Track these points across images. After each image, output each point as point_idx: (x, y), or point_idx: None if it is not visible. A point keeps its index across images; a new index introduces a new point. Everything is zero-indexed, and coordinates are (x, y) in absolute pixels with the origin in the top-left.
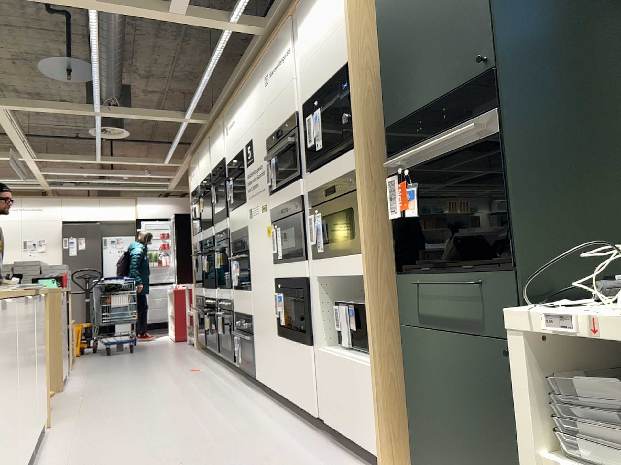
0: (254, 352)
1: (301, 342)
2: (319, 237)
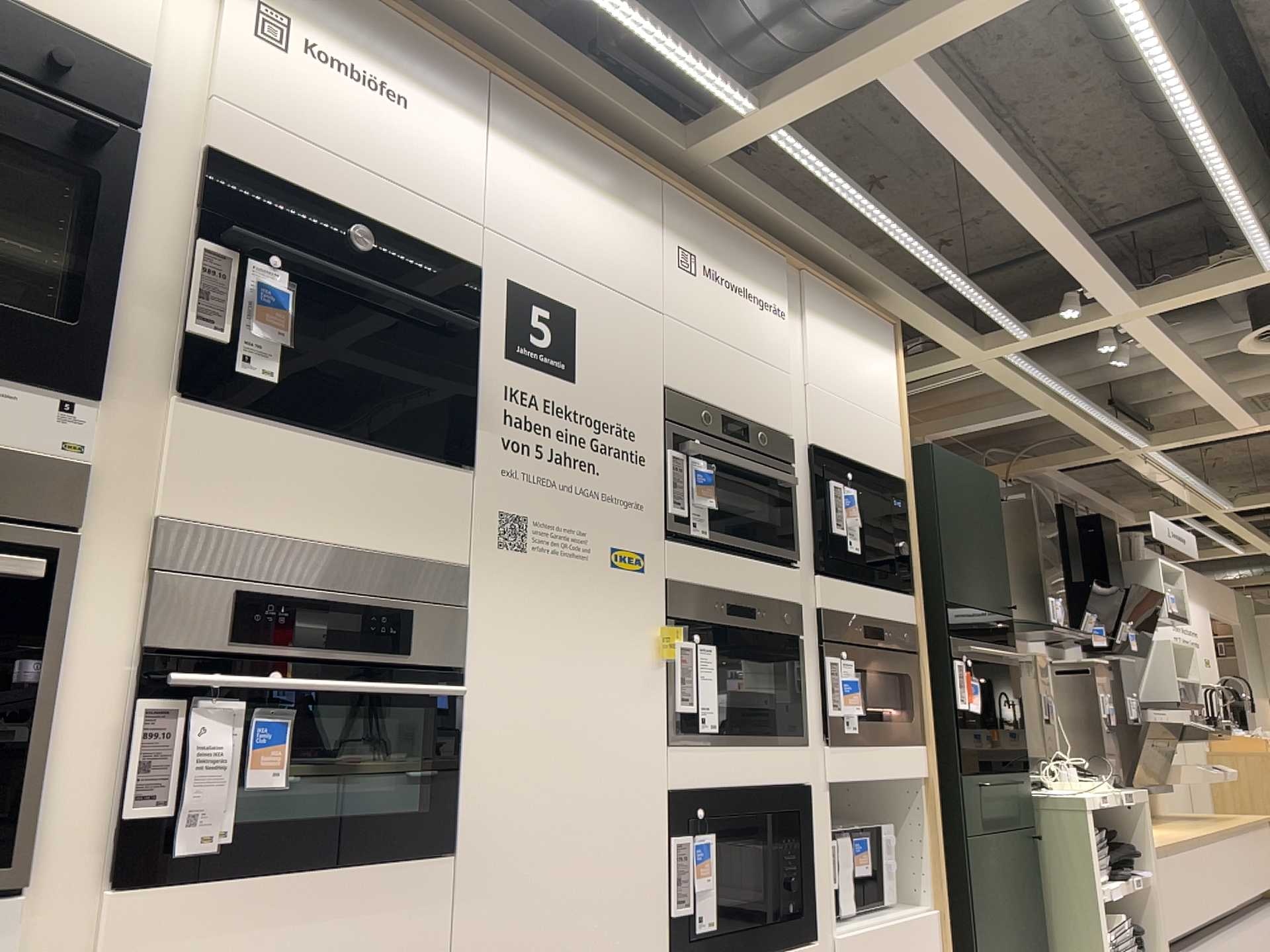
0: None
1: (781, 947)
2: (857, 704)
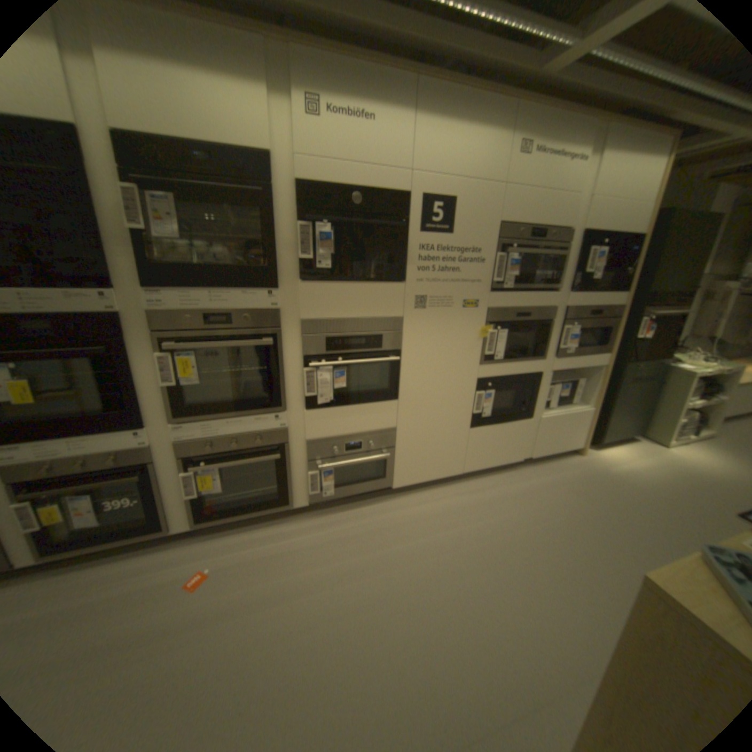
0: (388, 465)
1: (515, 420)
2: (575, 343)
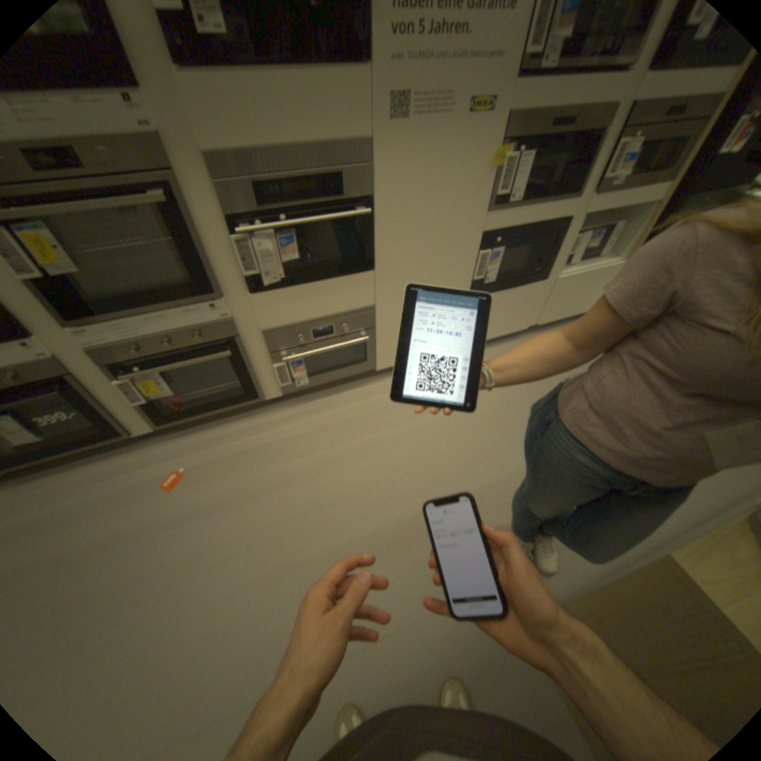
0: (370, 347)
1: (526, 283)
2: (629, 167)
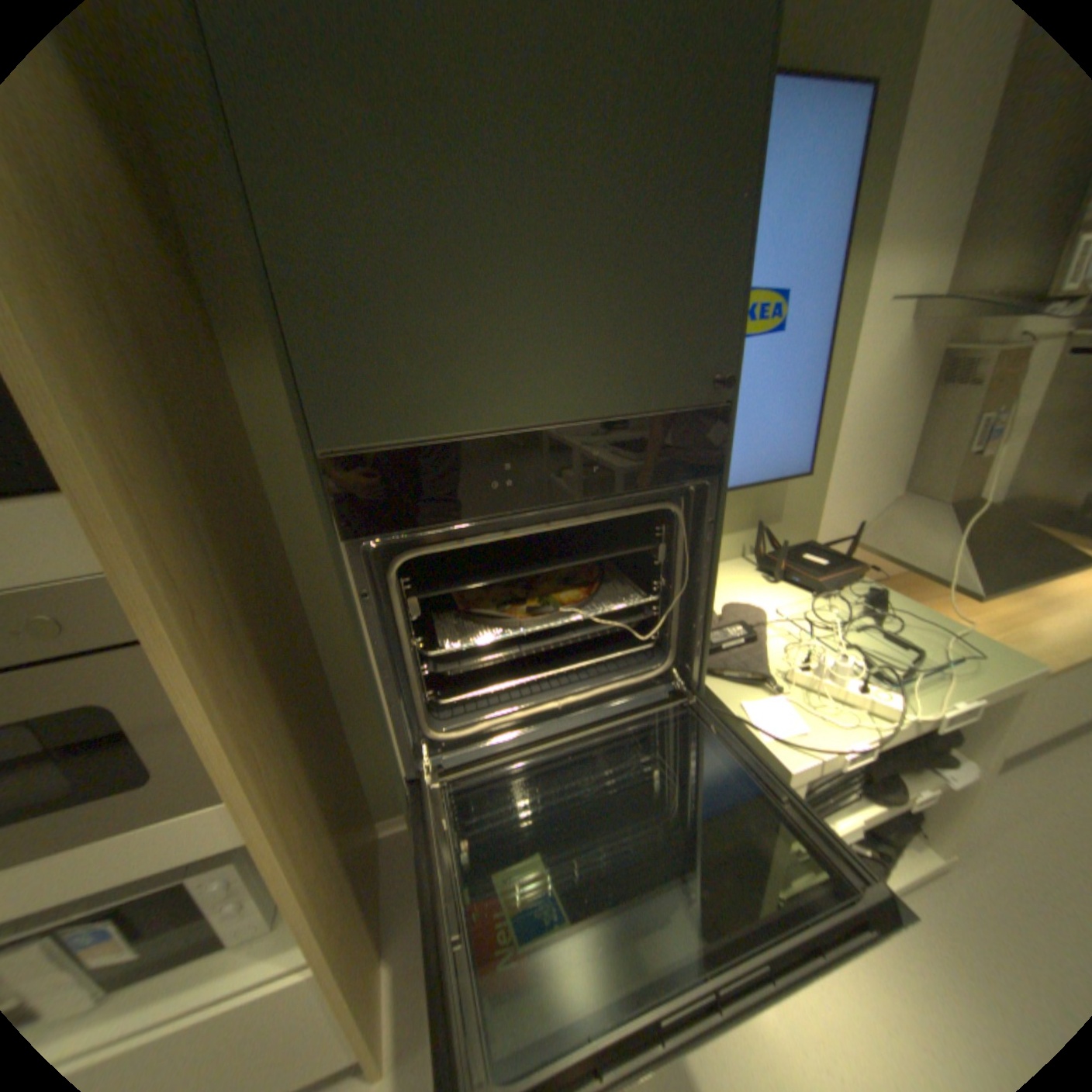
0: None
1: None
2: None
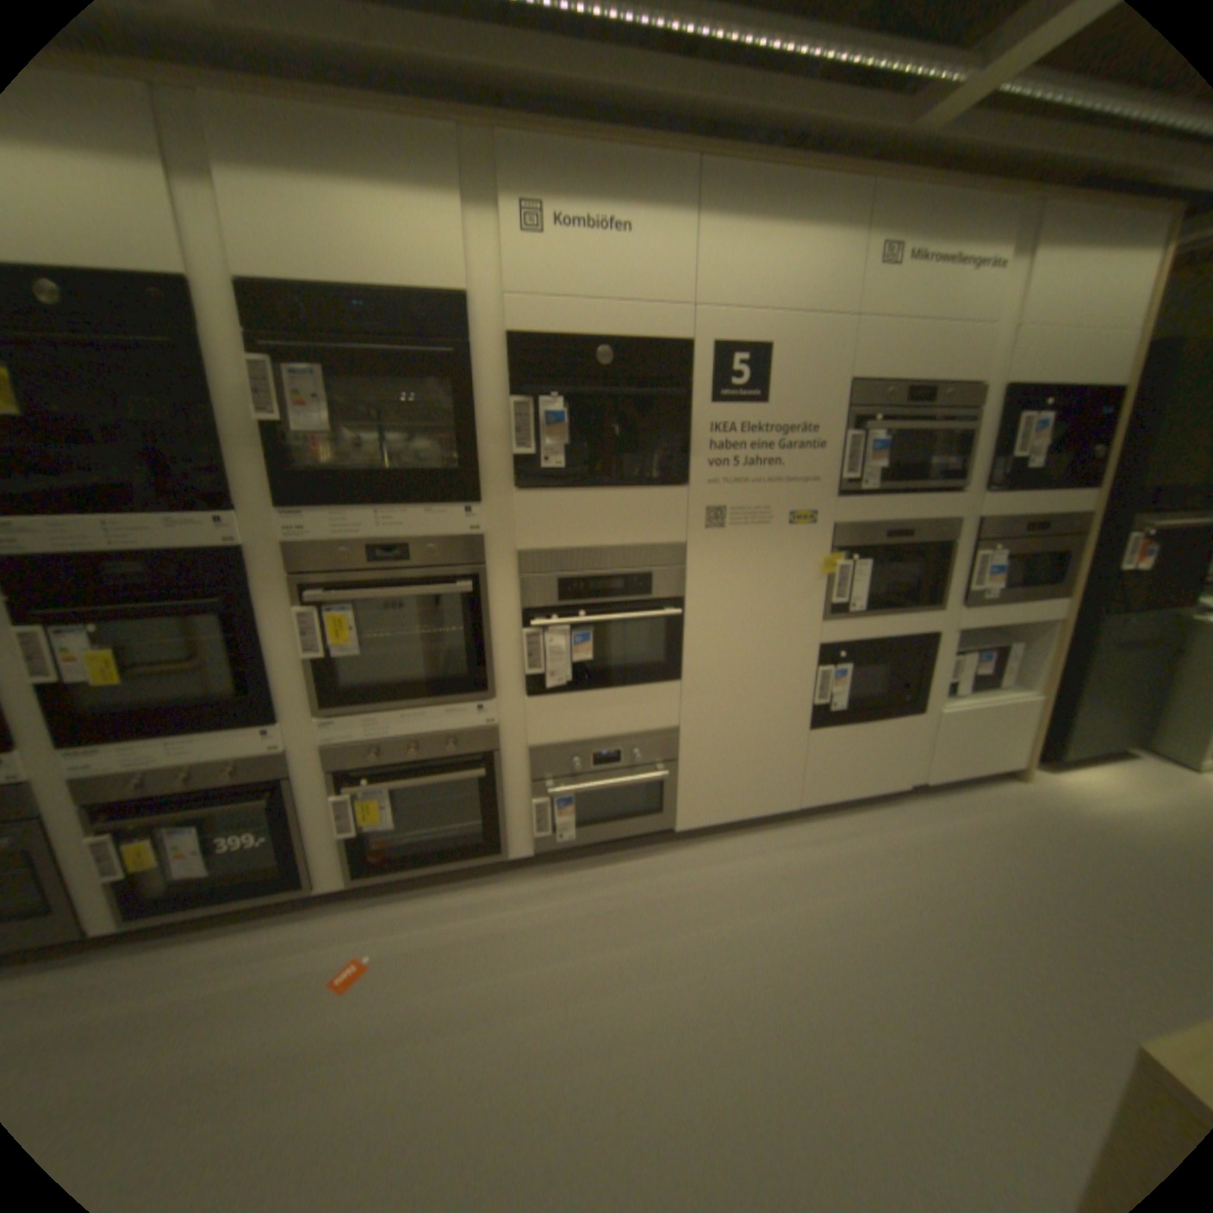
0: (668, 790)
1: (894, 717)
2: (1000, 581)
